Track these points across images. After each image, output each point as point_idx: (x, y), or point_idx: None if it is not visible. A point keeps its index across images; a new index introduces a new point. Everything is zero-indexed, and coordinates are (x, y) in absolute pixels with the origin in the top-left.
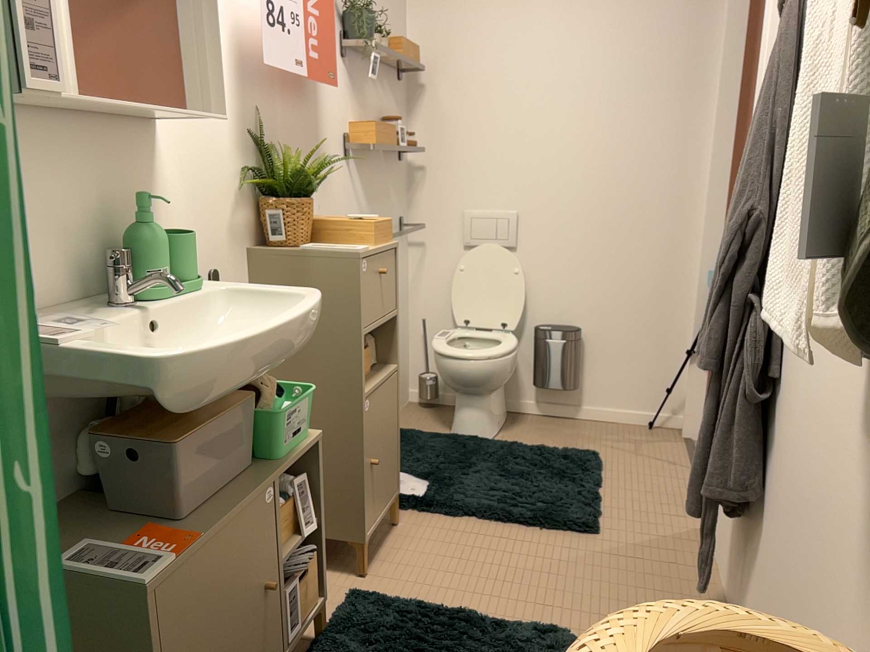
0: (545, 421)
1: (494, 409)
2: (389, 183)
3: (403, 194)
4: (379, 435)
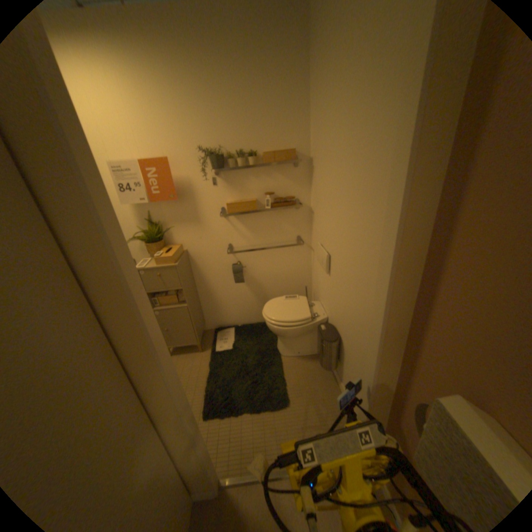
0: (325, 371)
1: (293, 345)
2: (279, 222)
3: (302, 225)
4: (170, 323)
